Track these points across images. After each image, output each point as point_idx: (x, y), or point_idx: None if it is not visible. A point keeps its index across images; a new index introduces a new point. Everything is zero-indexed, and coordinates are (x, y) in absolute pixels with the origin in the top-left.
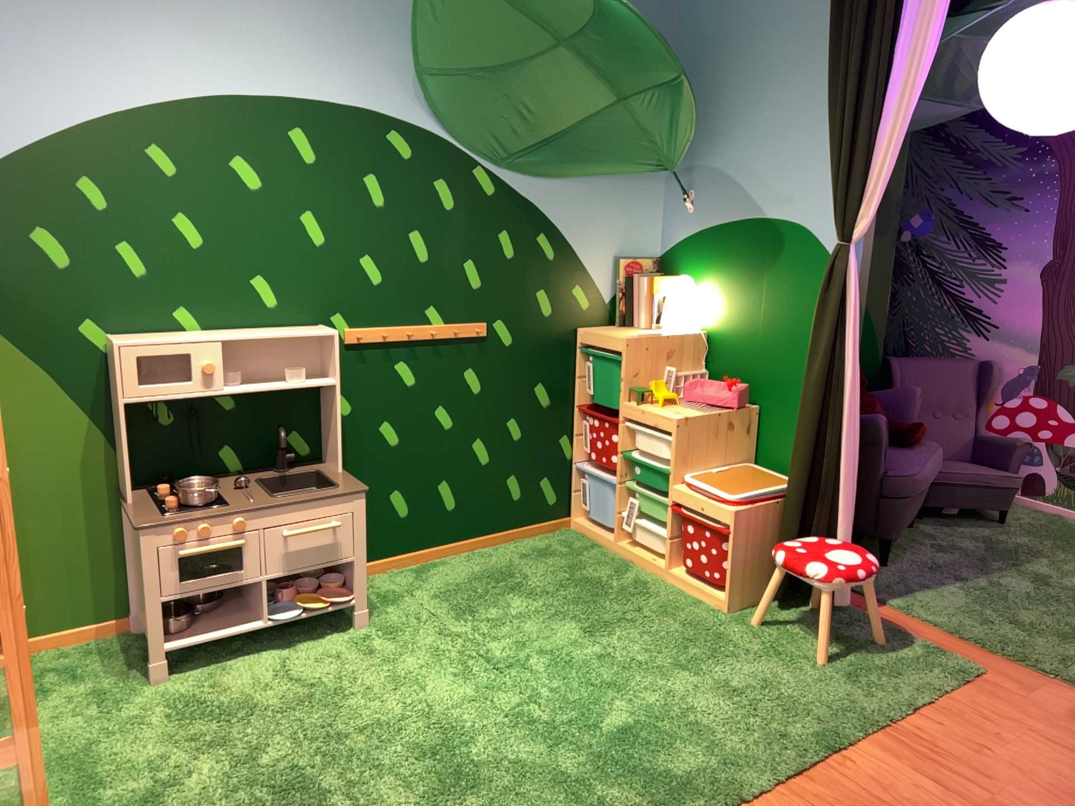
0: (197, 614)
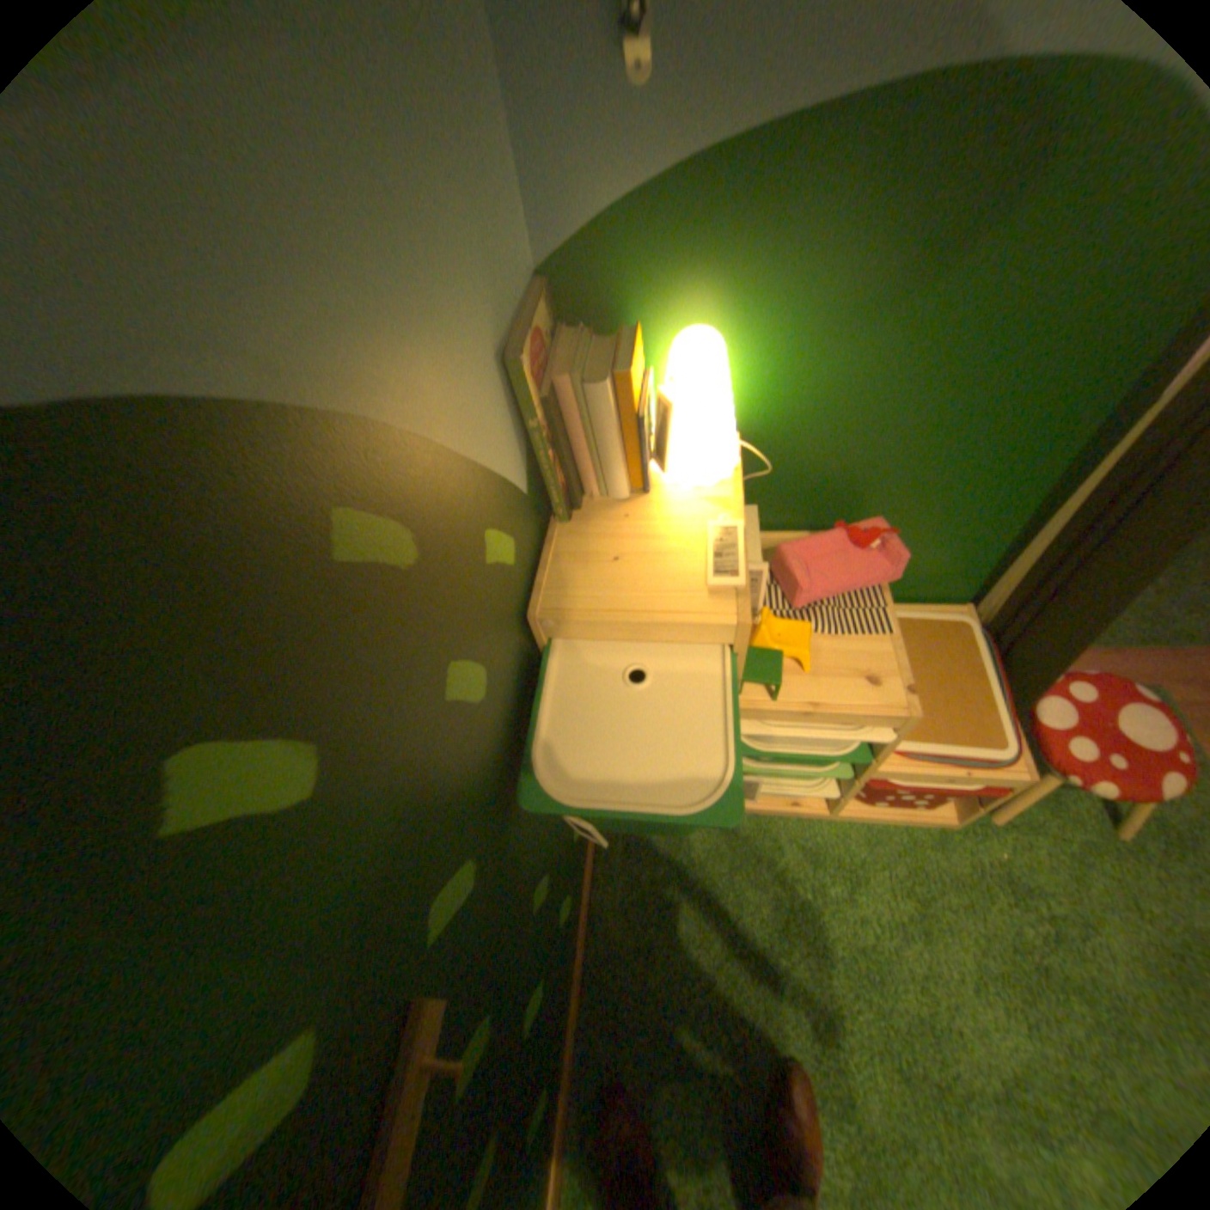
0: None
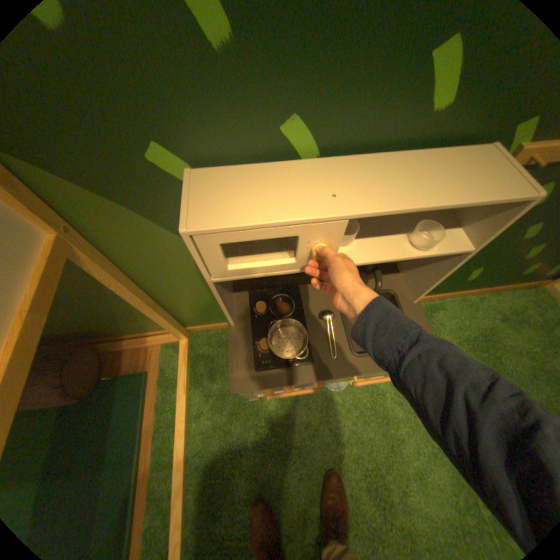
0: None
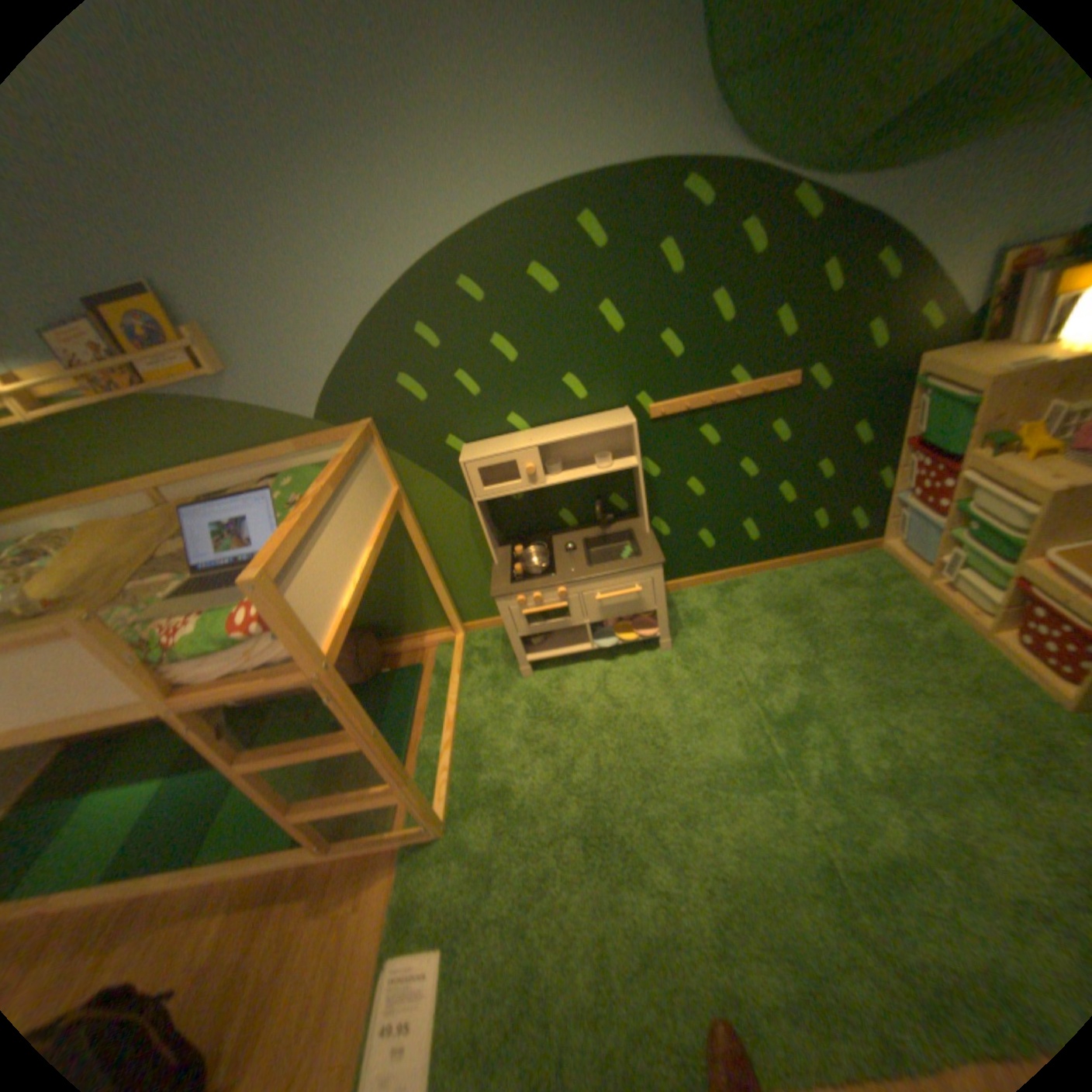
0: (546, 636)
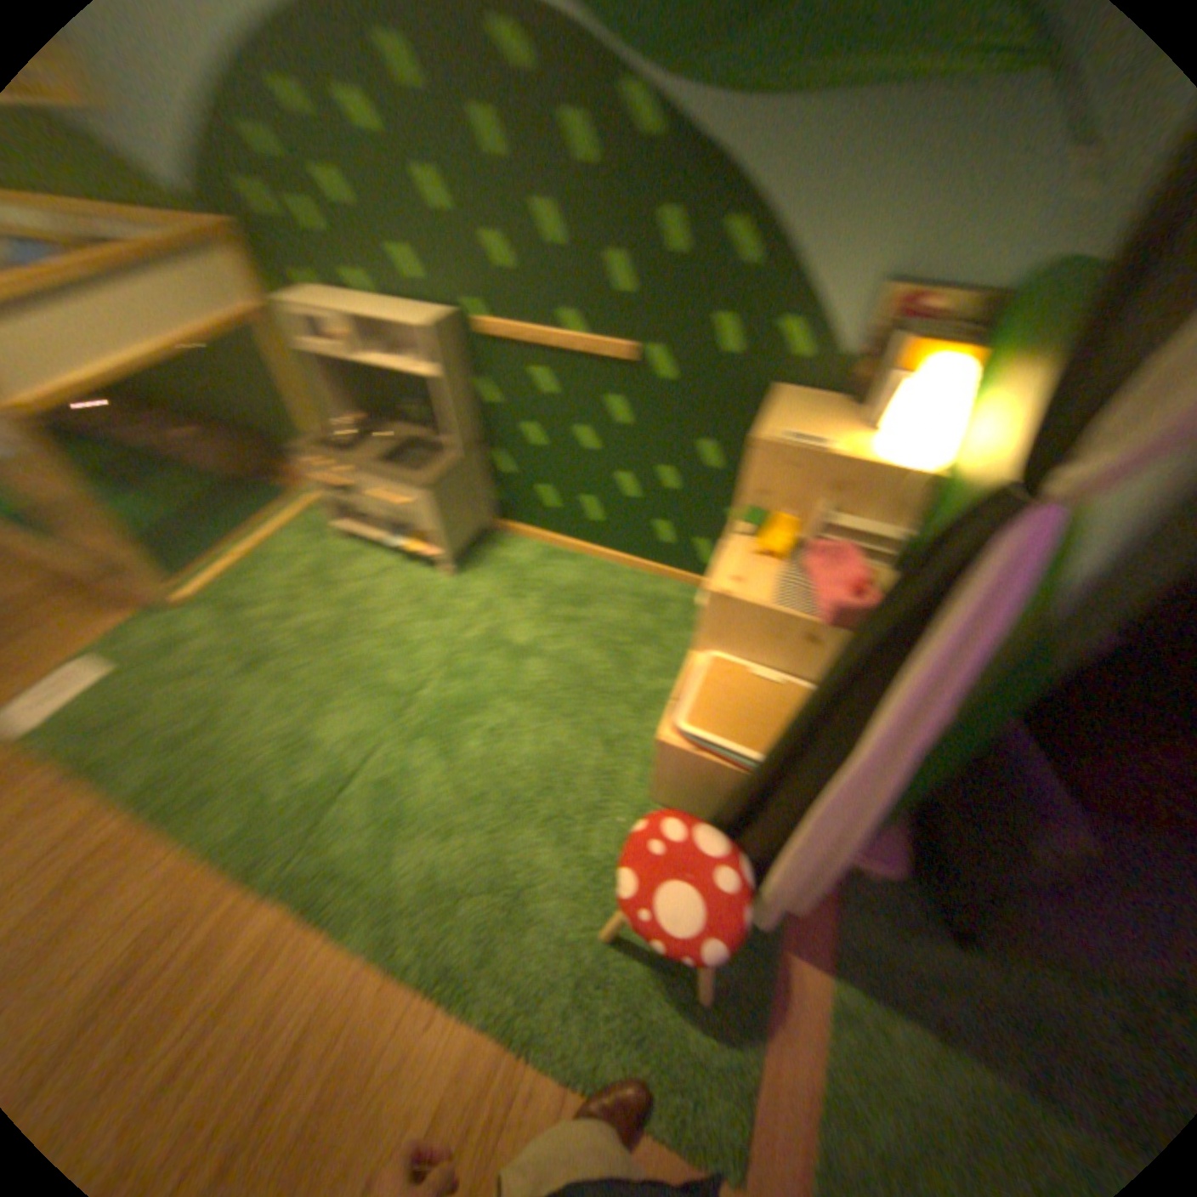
0: (354, 514)
